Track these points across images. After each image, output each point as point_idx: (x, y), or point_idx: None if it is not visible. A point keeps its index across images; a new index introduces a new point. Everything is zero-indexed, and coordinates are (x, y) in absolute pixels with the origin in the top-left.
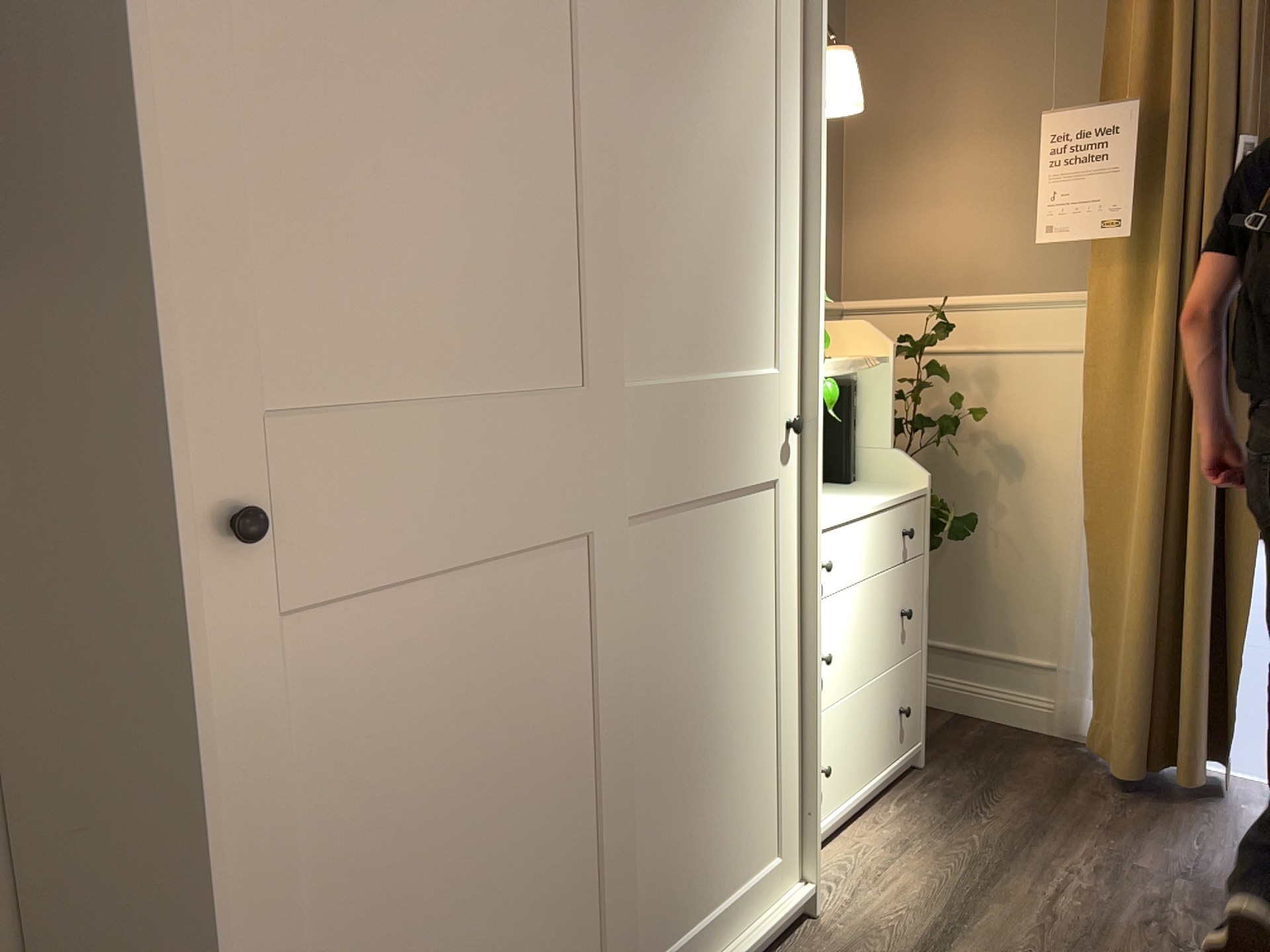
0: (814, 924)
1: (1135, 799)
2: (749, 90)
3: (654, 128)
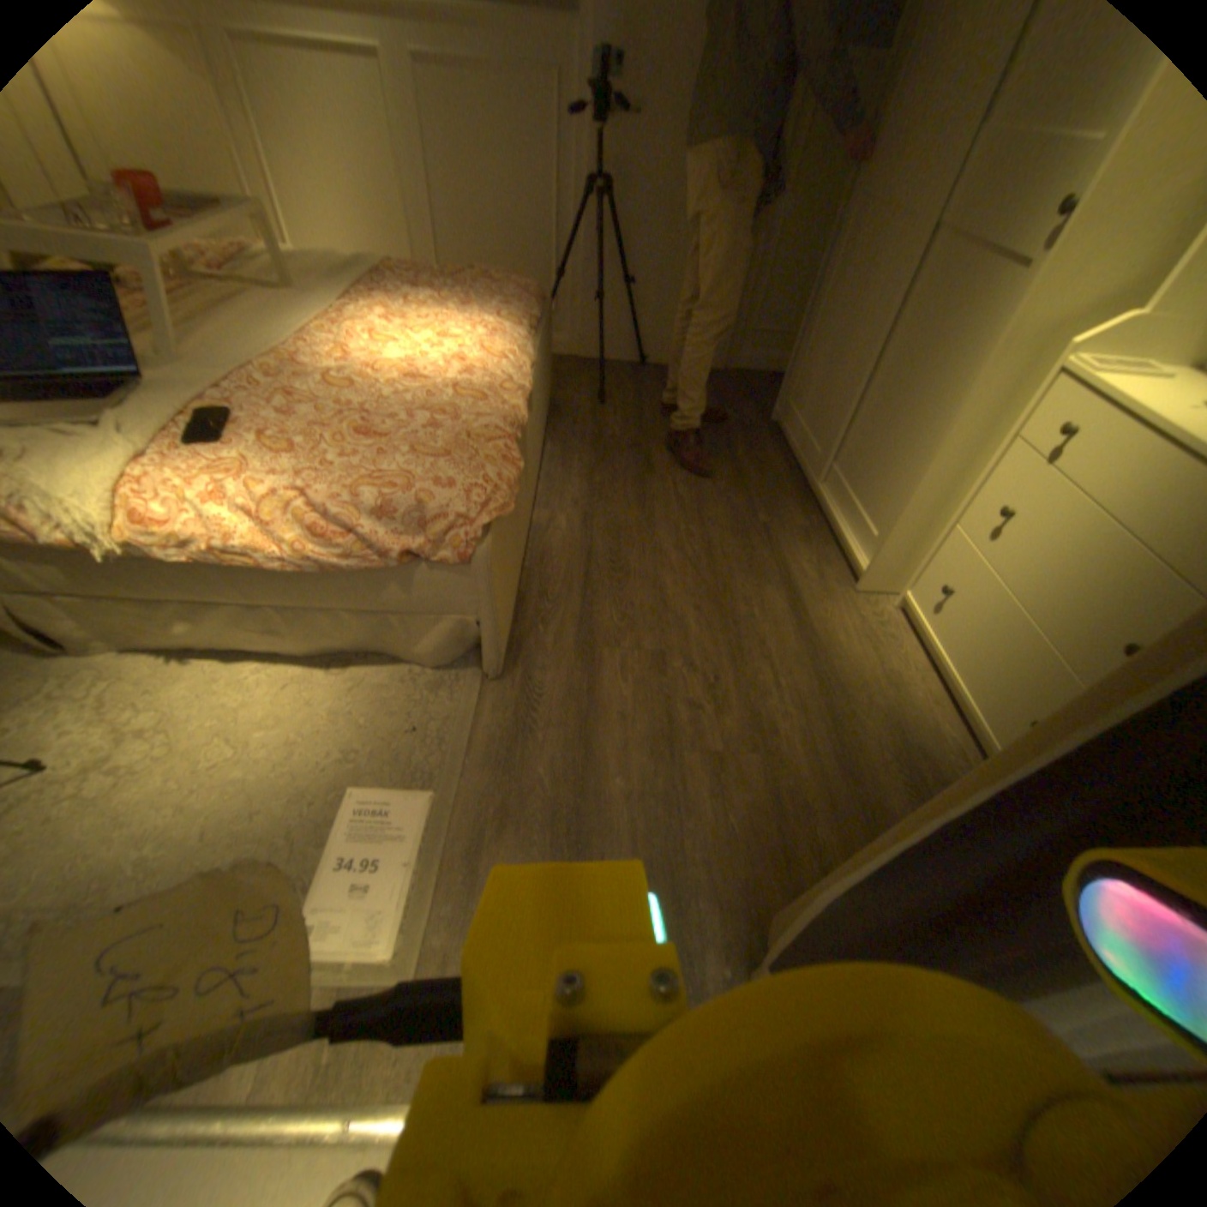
0: (854, 587)
1: None
2: None
3: None
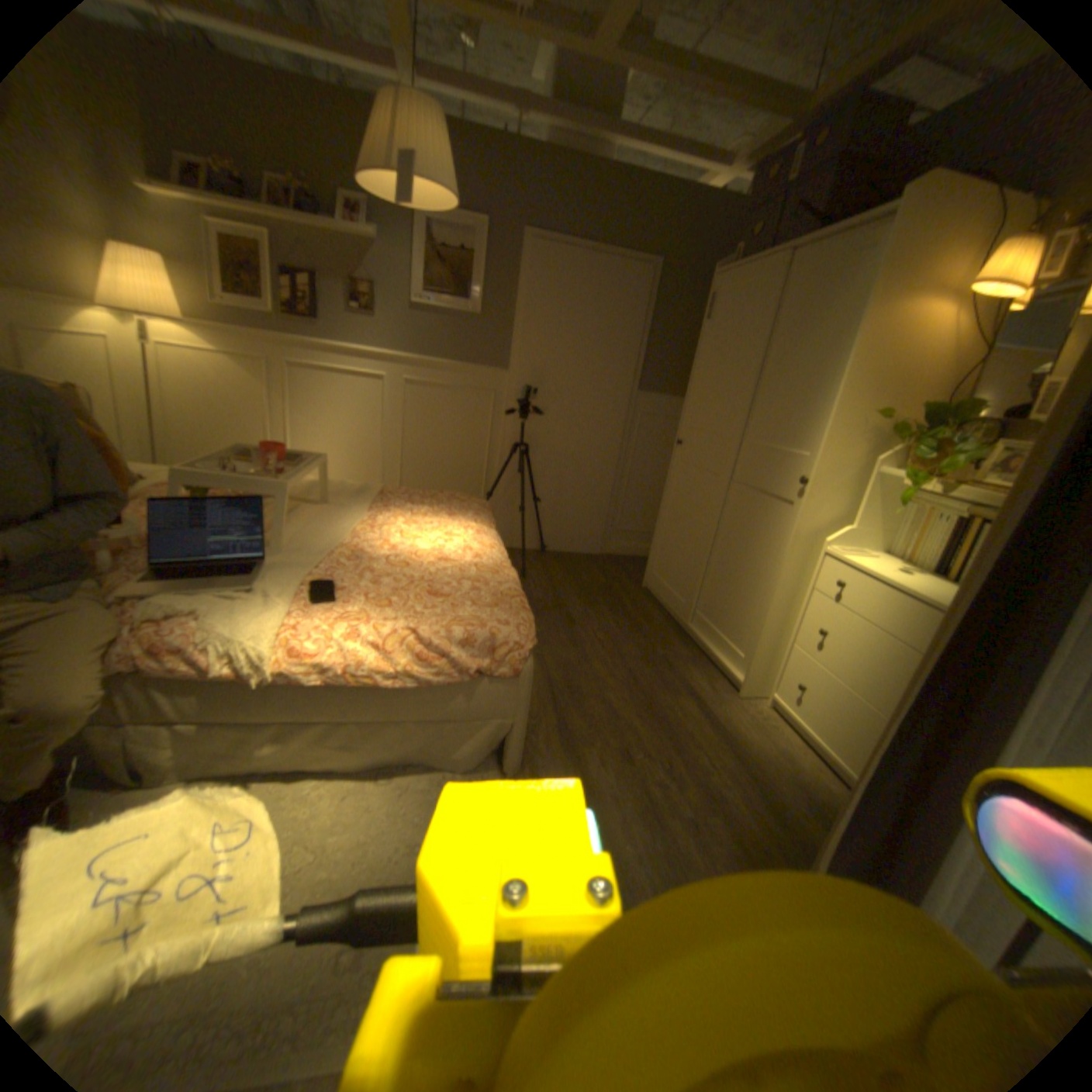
0: (737, 694)
1: None
2: (834, 329)
3: (783, 358)
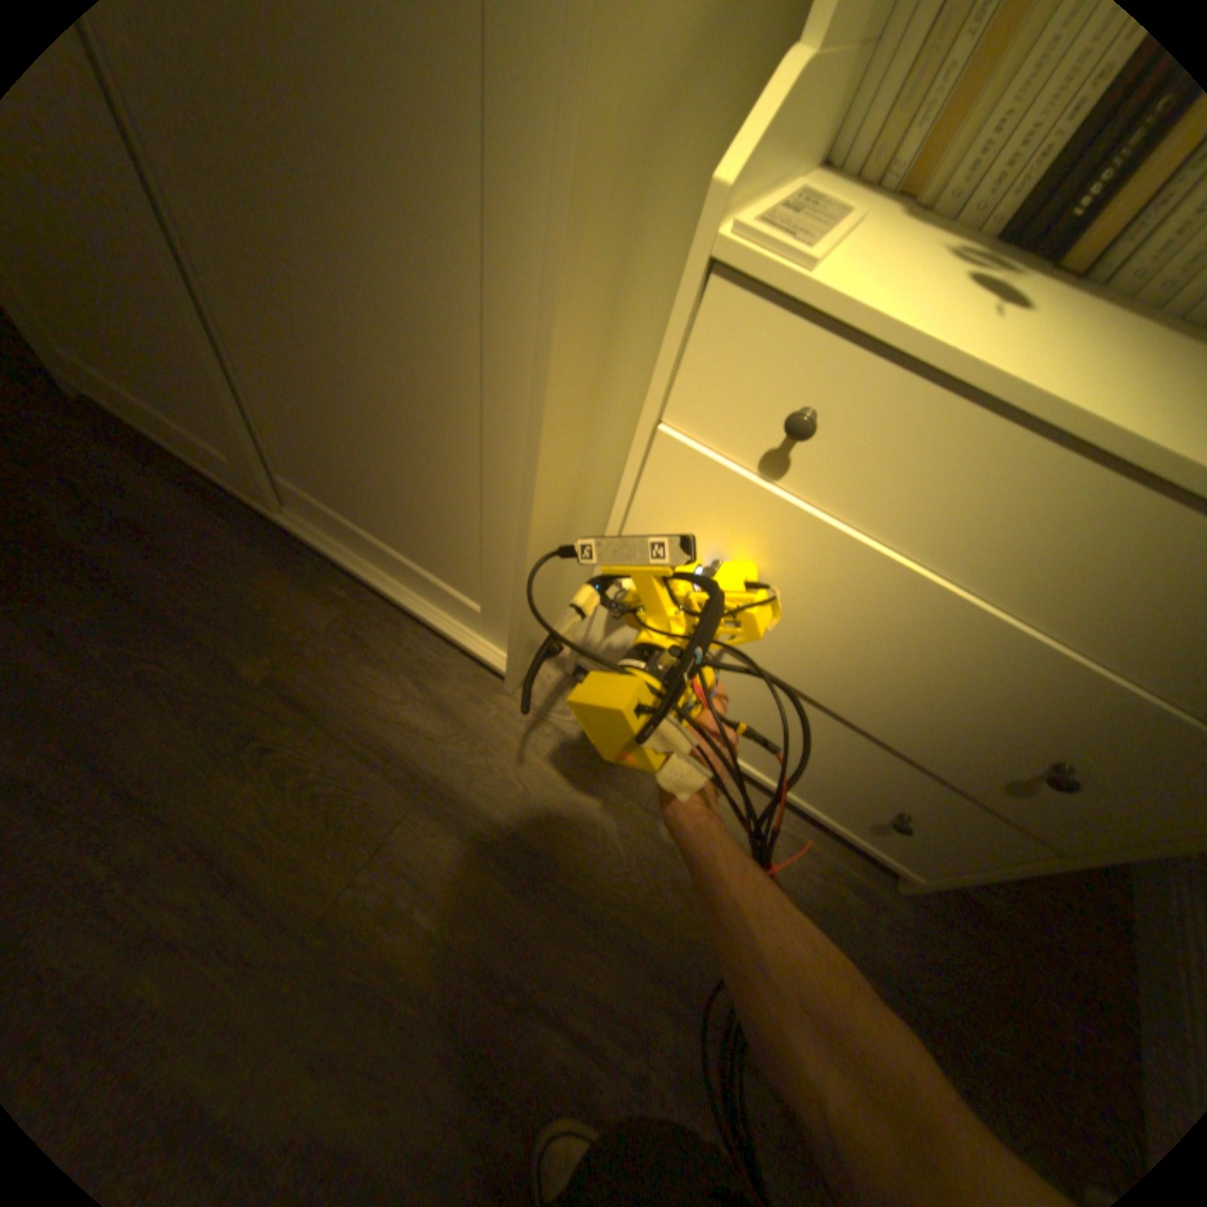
0: (499, 687)
1: None
2: None
3: None
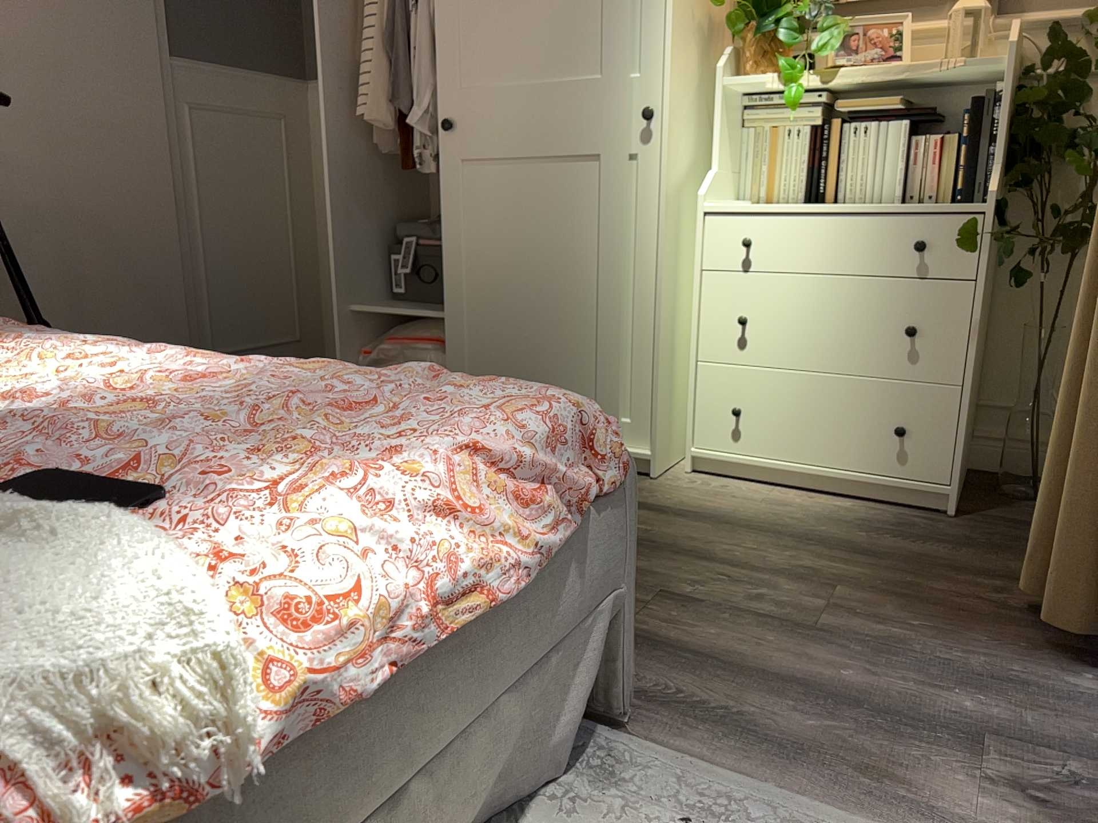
0: (647, 479)
1: (1026, 616)
2: None
3: None
